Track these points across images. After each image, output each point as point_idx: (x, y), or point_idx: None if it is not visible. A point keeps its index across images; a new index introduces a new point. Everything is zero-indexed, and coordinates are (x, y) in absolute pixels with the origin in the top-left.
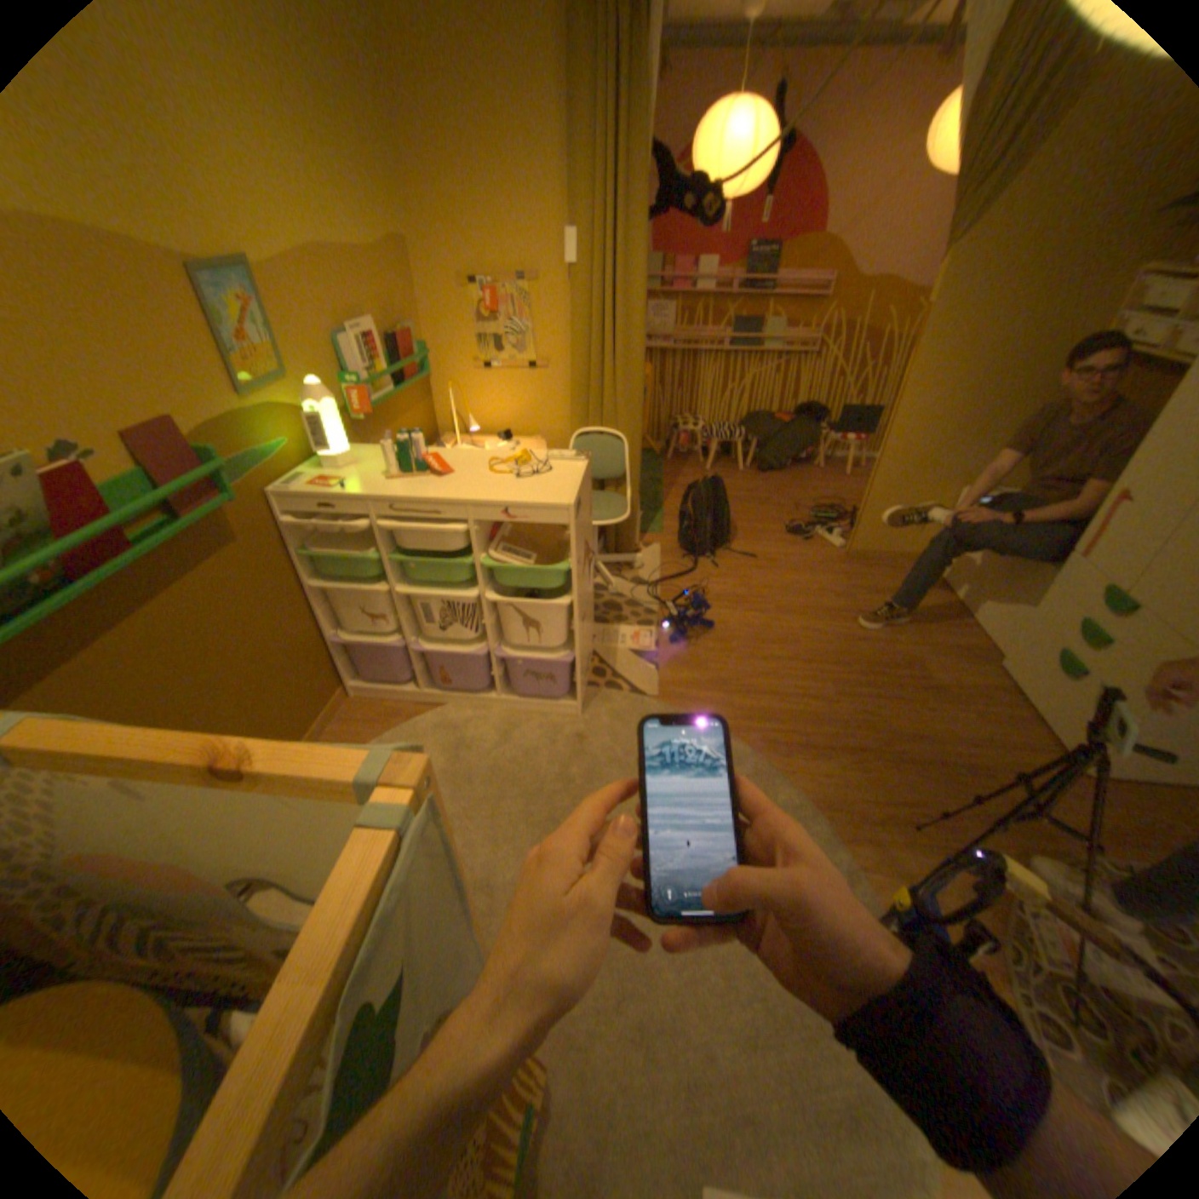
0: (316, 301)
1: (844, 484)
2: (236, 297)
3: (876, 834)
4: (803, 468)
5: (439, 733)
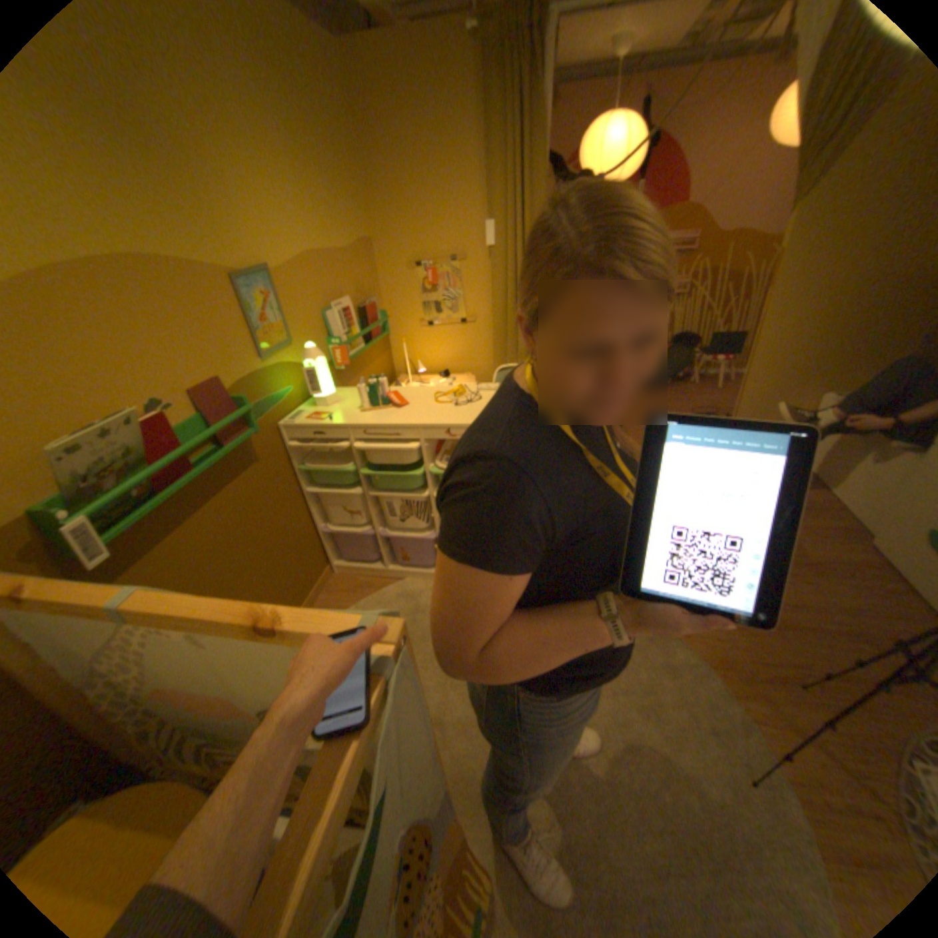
0: (312, 289)
1: (717, 395)
2: (261, 292)
3: (766, 691)
4: (681, 385)
5: (400, 600)
